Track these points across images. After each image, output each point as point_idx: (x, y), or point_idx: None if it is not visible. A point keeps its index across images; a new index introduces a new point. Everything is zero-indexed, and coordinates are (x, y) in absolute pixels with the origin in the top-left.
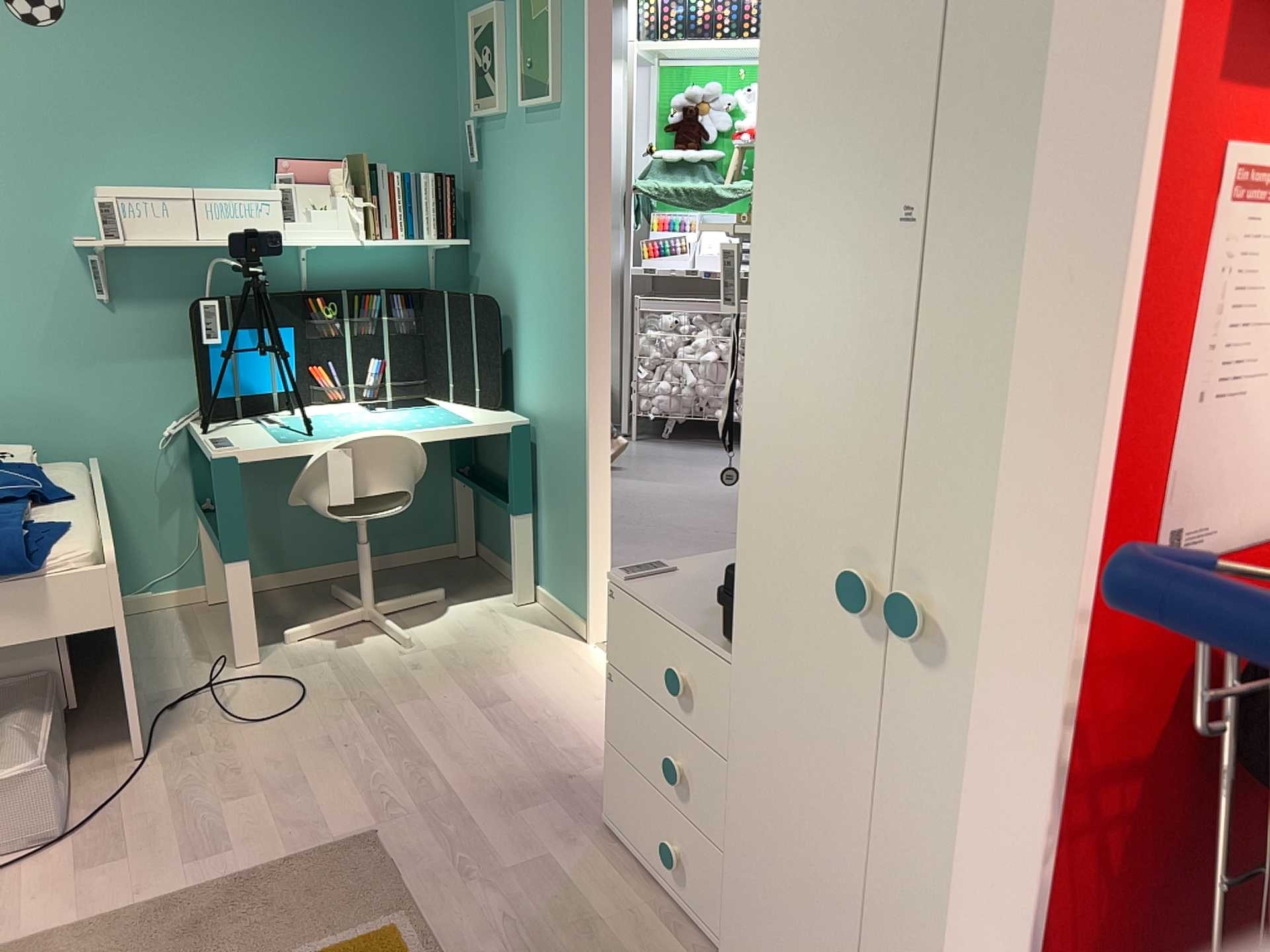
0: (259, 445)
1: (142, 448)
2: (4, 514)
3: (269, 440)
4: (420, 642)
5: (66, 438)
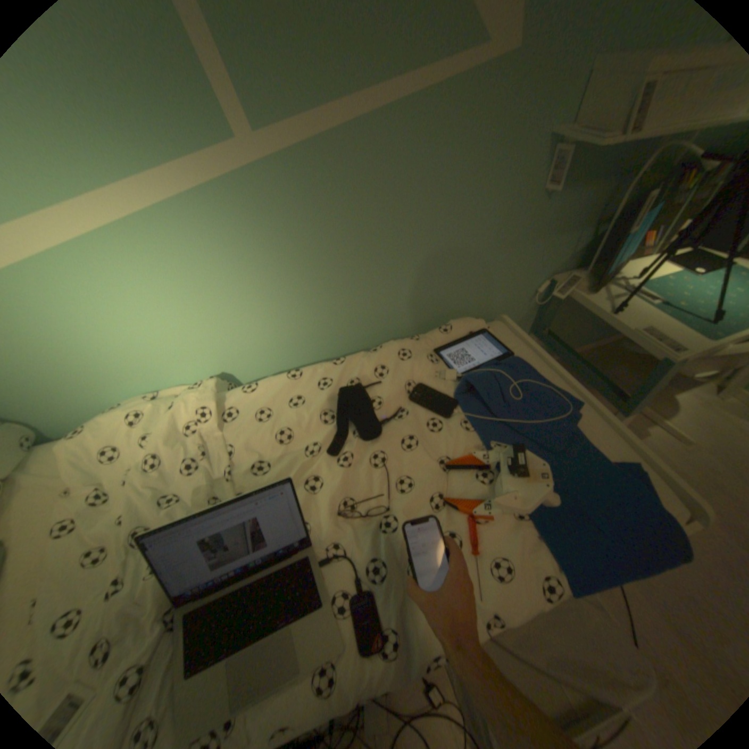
0: (696, 342)
1: (520, 299)
2: (624, 482)
3: (687, 329)
4: (691, 438)
5: (484, 299)
